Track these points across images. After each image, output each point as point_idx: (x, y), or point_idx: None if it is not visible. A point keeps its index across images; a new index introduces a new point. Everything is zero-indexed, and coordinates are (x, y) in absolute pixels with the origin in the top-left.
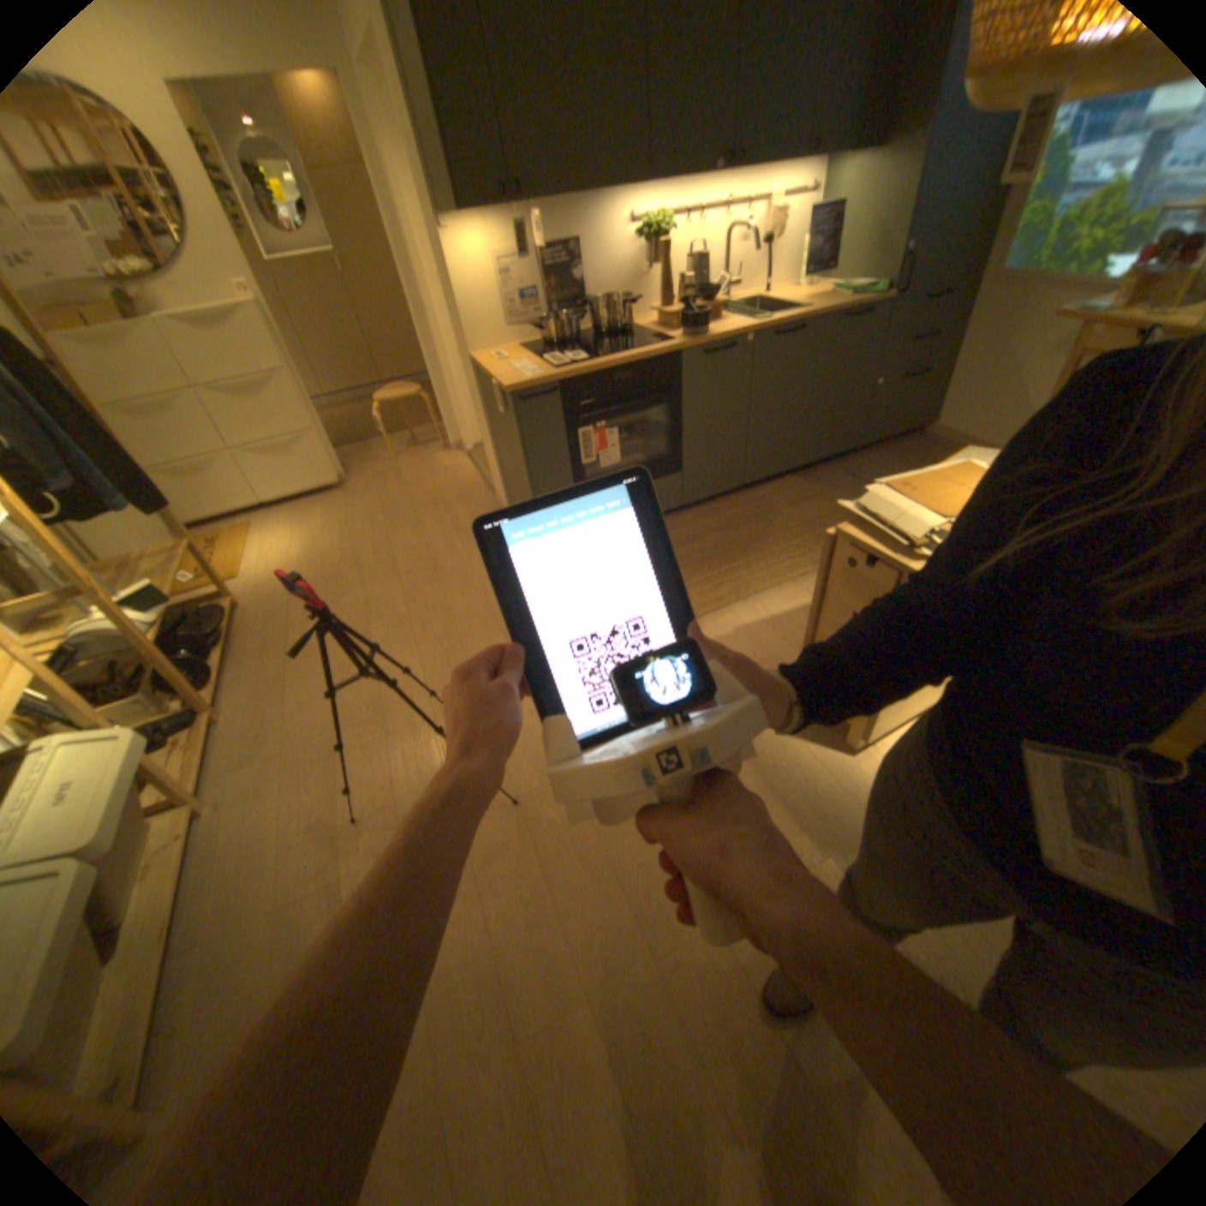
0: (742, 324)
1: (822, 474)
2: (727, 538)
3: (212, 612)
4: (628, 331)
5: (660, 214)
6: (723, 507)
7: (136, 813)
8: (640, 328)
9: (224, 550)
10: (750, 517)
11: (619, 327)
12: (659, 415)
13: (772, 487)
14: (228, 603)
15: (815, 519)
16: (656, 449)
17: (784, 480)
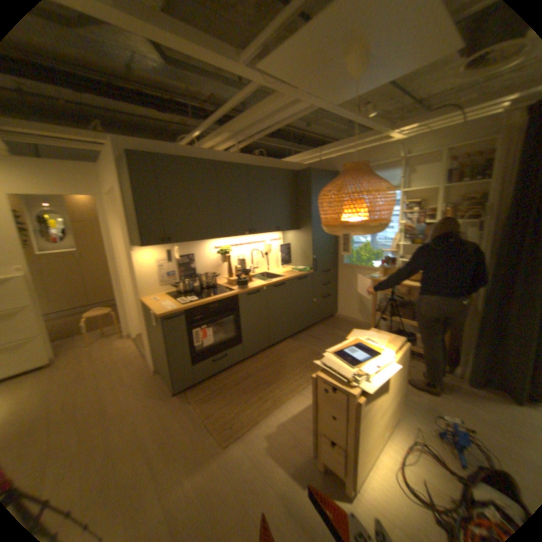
0: (261, 283)
1: (301, 337)
2: (266, 373)
3: None
4: (215, 286)
5: (225, 246)
6: (262, 357)
7: None
8: (220, 285)
9: None
10: (275, 360)
11: (211, 284)
12: (230, 319)
13: (282, 345)
14: None
15: (302, 358)
16: (229, 334)
17: (286, 341)
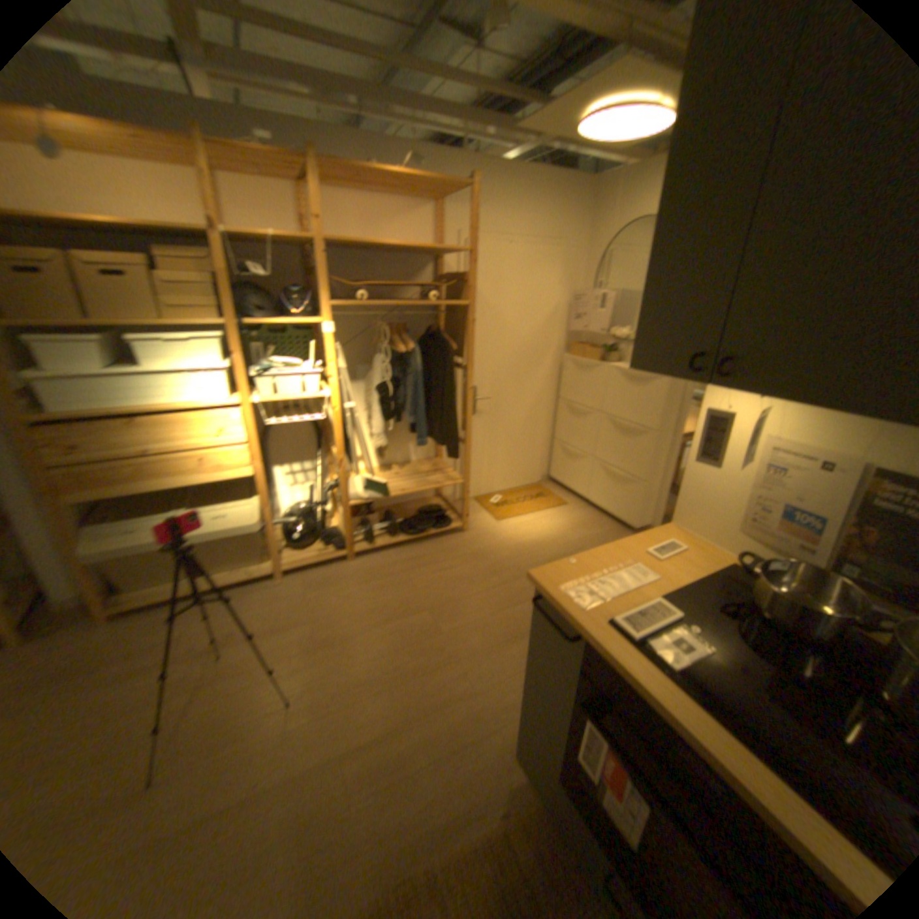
0: None
1: None
2: None
3: (446, 522)
4: None
5: None
6: None
7: (253, 551)
8: None
9: (531, 504)
10: None
11: None
12: None
13: None
14: (459, 526)
15: None
16: None
17: None
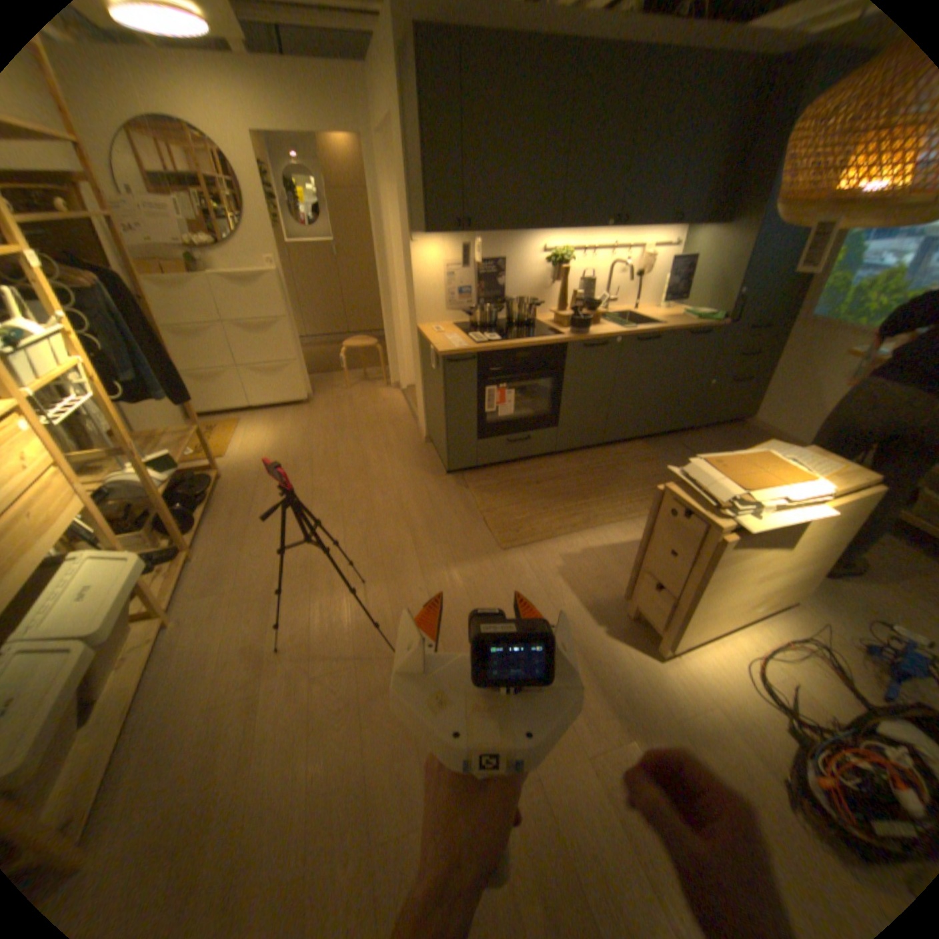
0: (614, 329)
1: (663, 442)
2: (585, 480)
3: (203, 479)
4: (532, 323)
5: (565, 248)
6: (585, 456)
7: (126, 617)
8: (541, 322)
9: (219, 436)
10: (605, 466)
11: (526, 319)
12: (546, 384)
13: (624, 447)
14: (215, 474)
15: (655, 475)
16: (541, 407)
17: (634, 443)
